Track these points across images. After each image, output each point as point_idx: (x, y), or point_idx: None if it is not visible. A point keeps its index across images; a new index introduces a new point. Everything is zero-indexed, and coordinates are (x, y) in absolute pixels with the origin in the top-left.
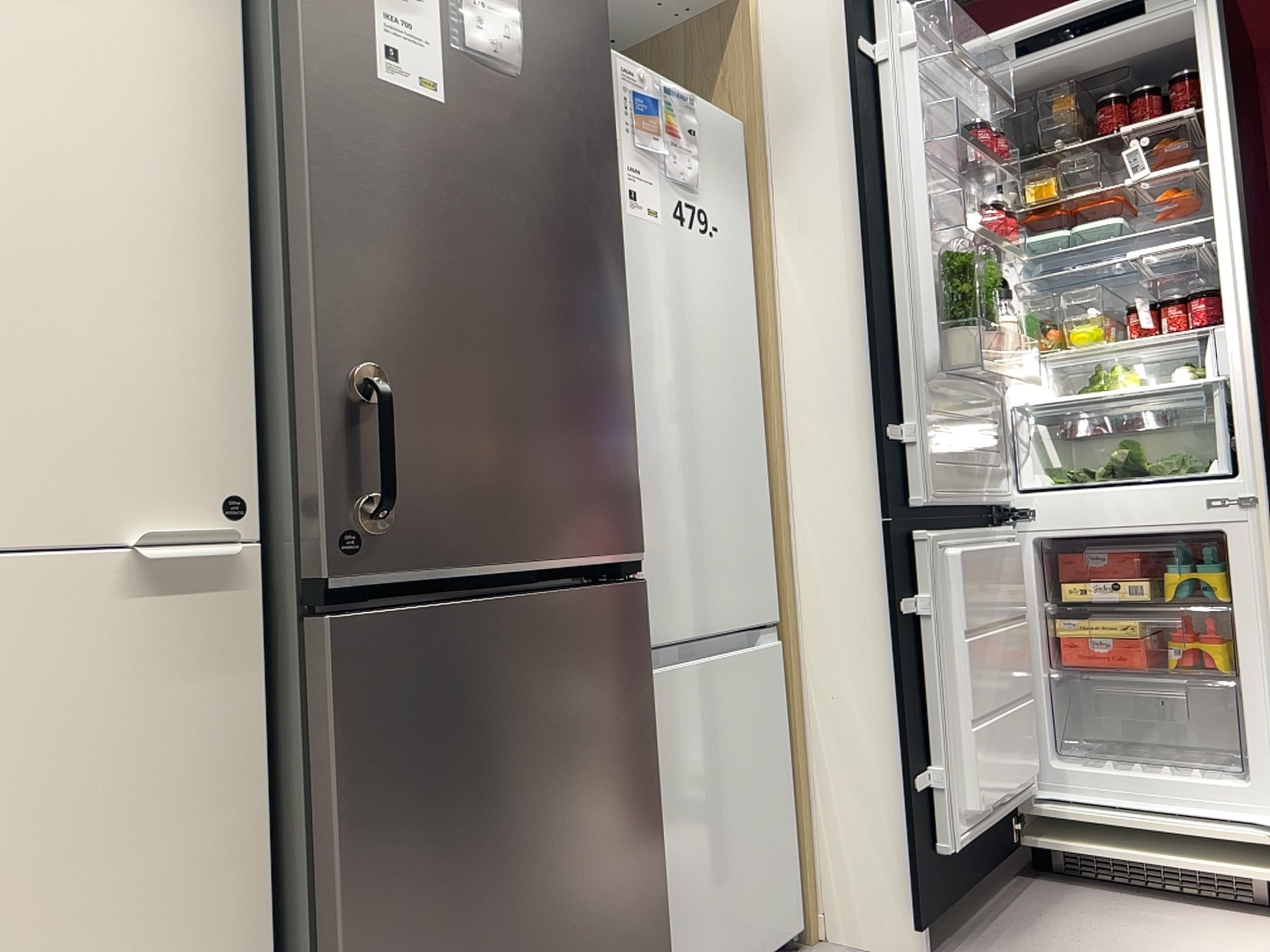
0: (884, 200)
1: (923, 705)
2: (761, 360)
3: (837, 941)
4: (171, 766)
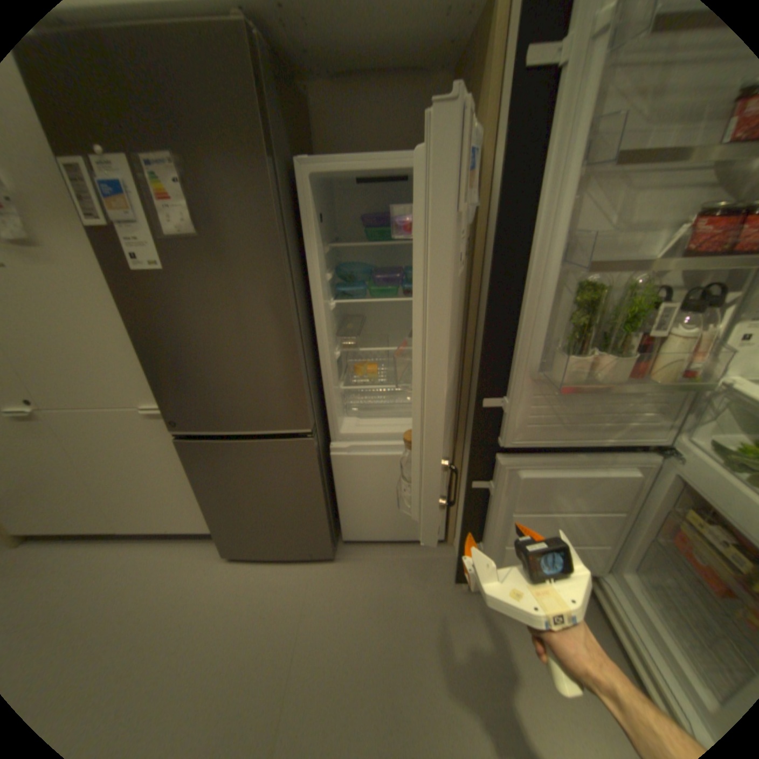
0: (529, 230)
1: (481, 521)
2: (466, 315)
3: (453, 551)
4: (168, 451)
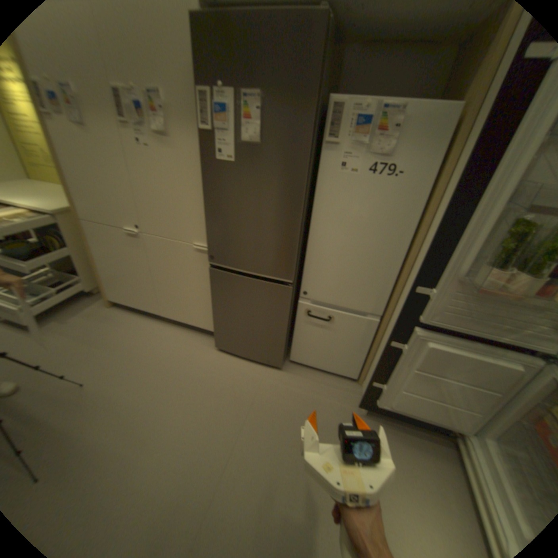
0: (489, 175)
1: (390, 370)
2: (419, 228)
3: (361, 389)
4: (202, 274)
